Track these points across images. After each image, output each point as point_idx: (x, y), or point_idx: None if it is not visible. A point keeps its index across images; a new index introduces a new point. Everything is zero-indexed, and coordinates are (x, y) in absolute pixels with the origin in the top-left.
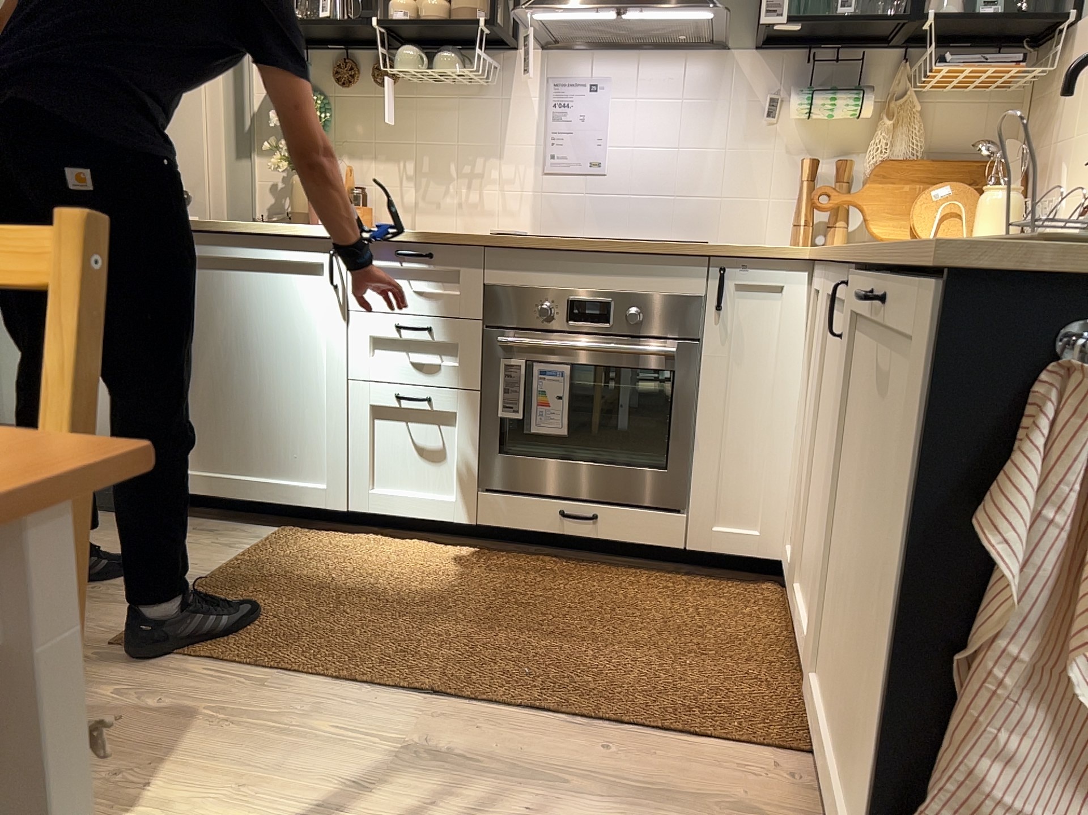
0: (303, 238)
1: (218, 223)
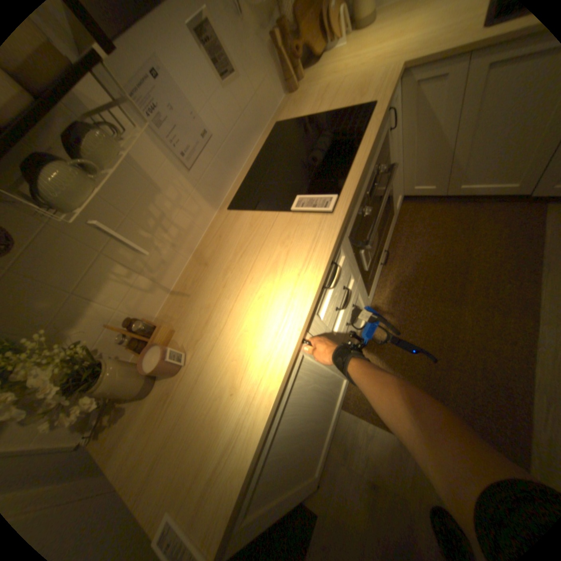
0: (288, 369)
1: (220, 478)
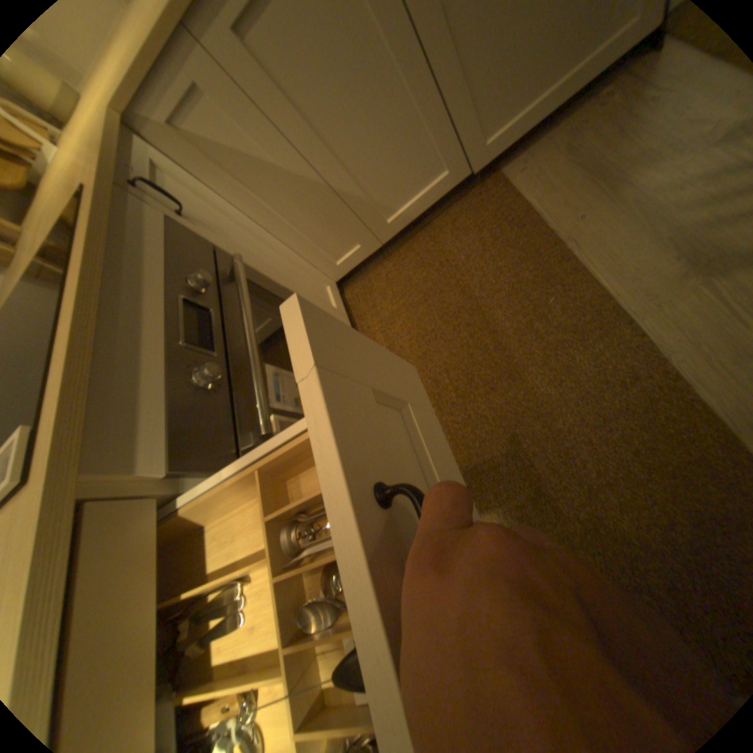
0: None
1: None
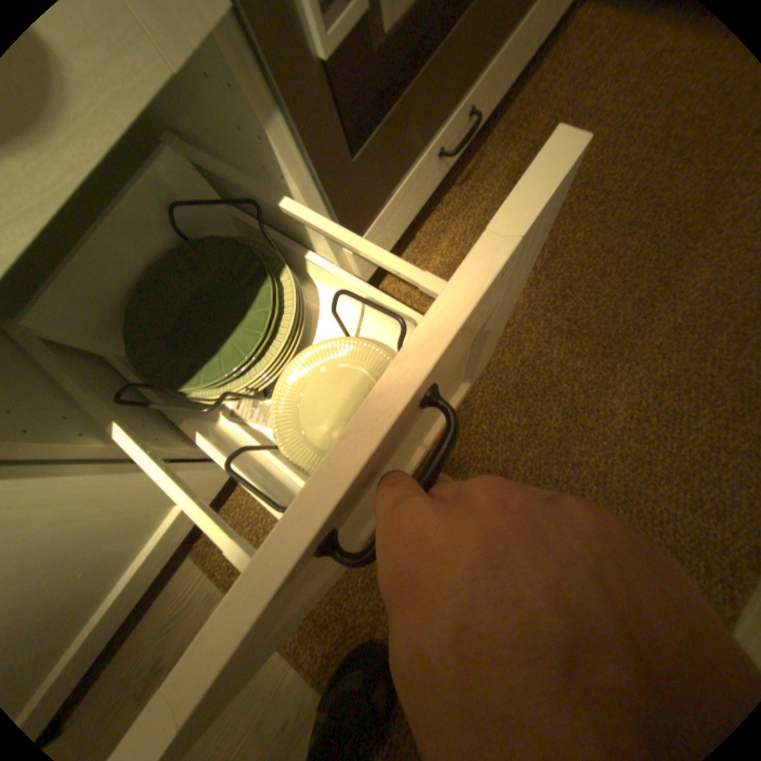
0: None
1: None
